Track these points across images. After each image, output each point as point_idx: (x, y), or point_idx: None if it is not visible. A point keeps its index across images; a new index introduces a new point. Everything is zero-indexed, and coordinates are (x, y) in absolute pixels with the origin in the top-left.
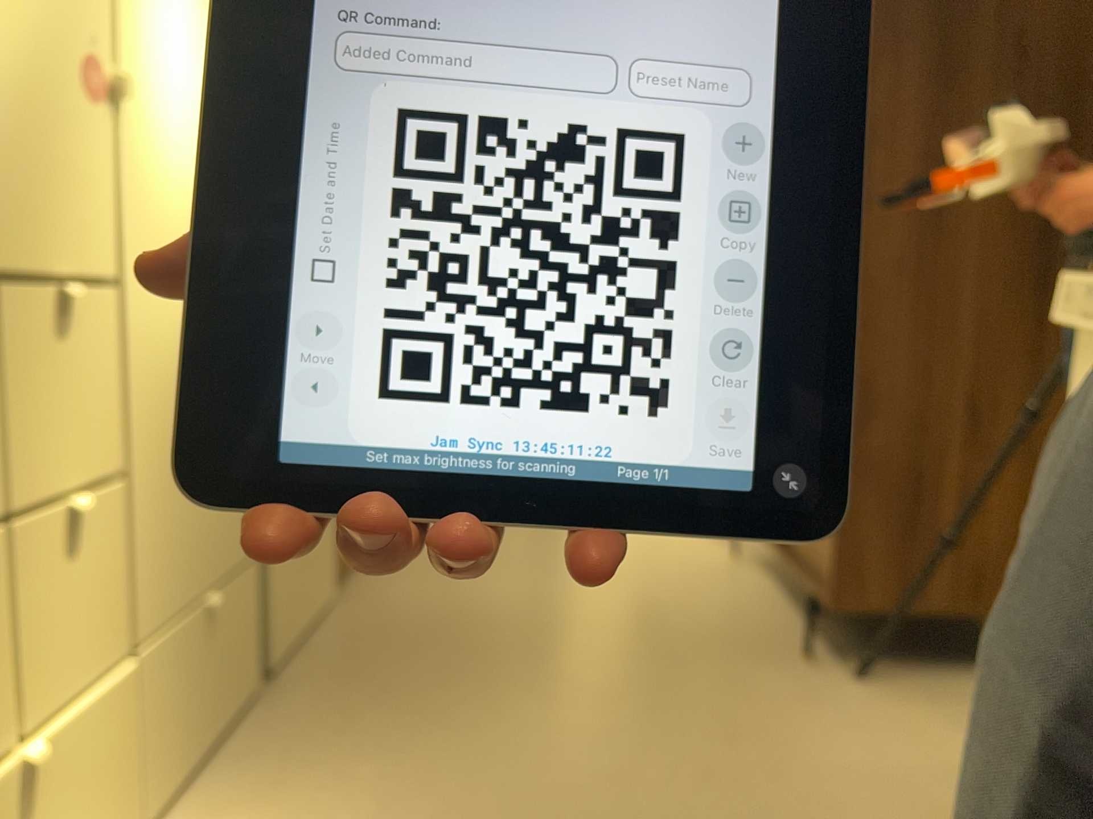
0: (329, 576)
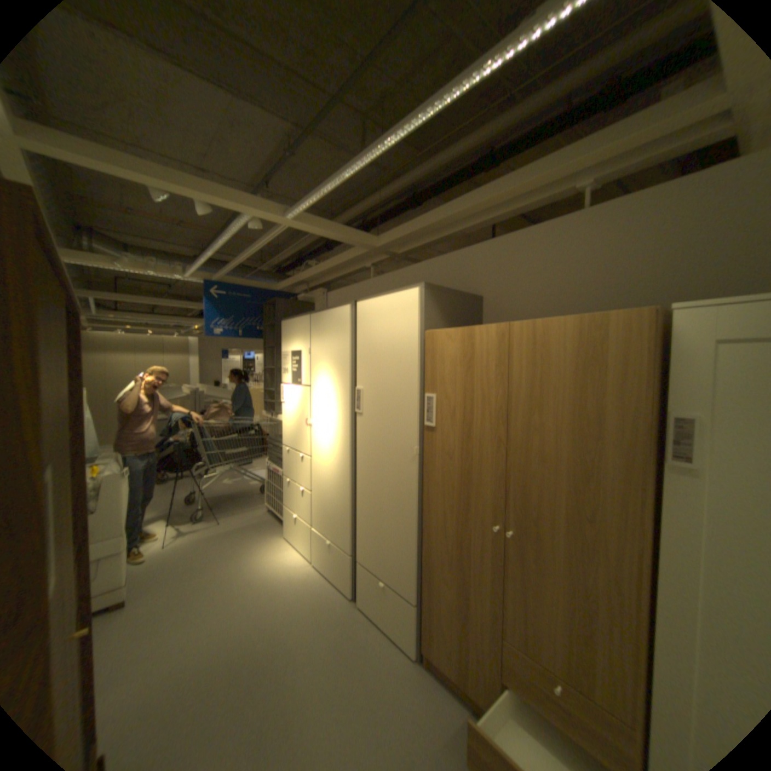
0: (407, 640)
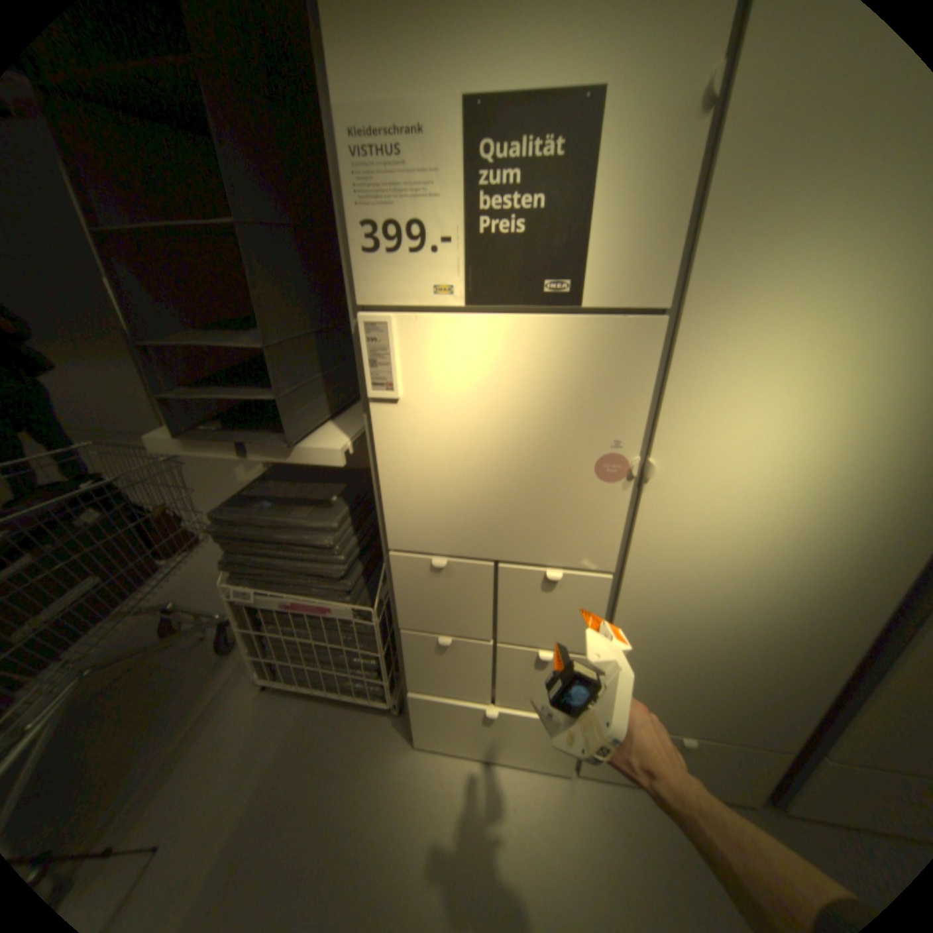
0: None
